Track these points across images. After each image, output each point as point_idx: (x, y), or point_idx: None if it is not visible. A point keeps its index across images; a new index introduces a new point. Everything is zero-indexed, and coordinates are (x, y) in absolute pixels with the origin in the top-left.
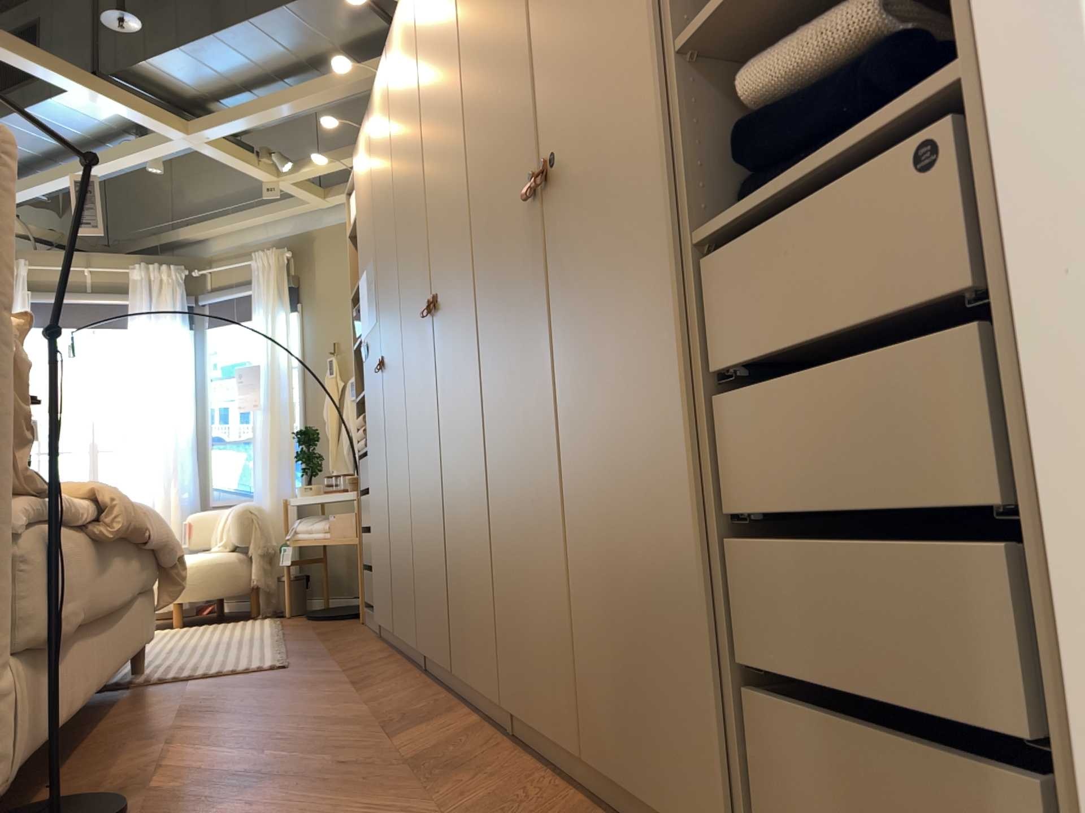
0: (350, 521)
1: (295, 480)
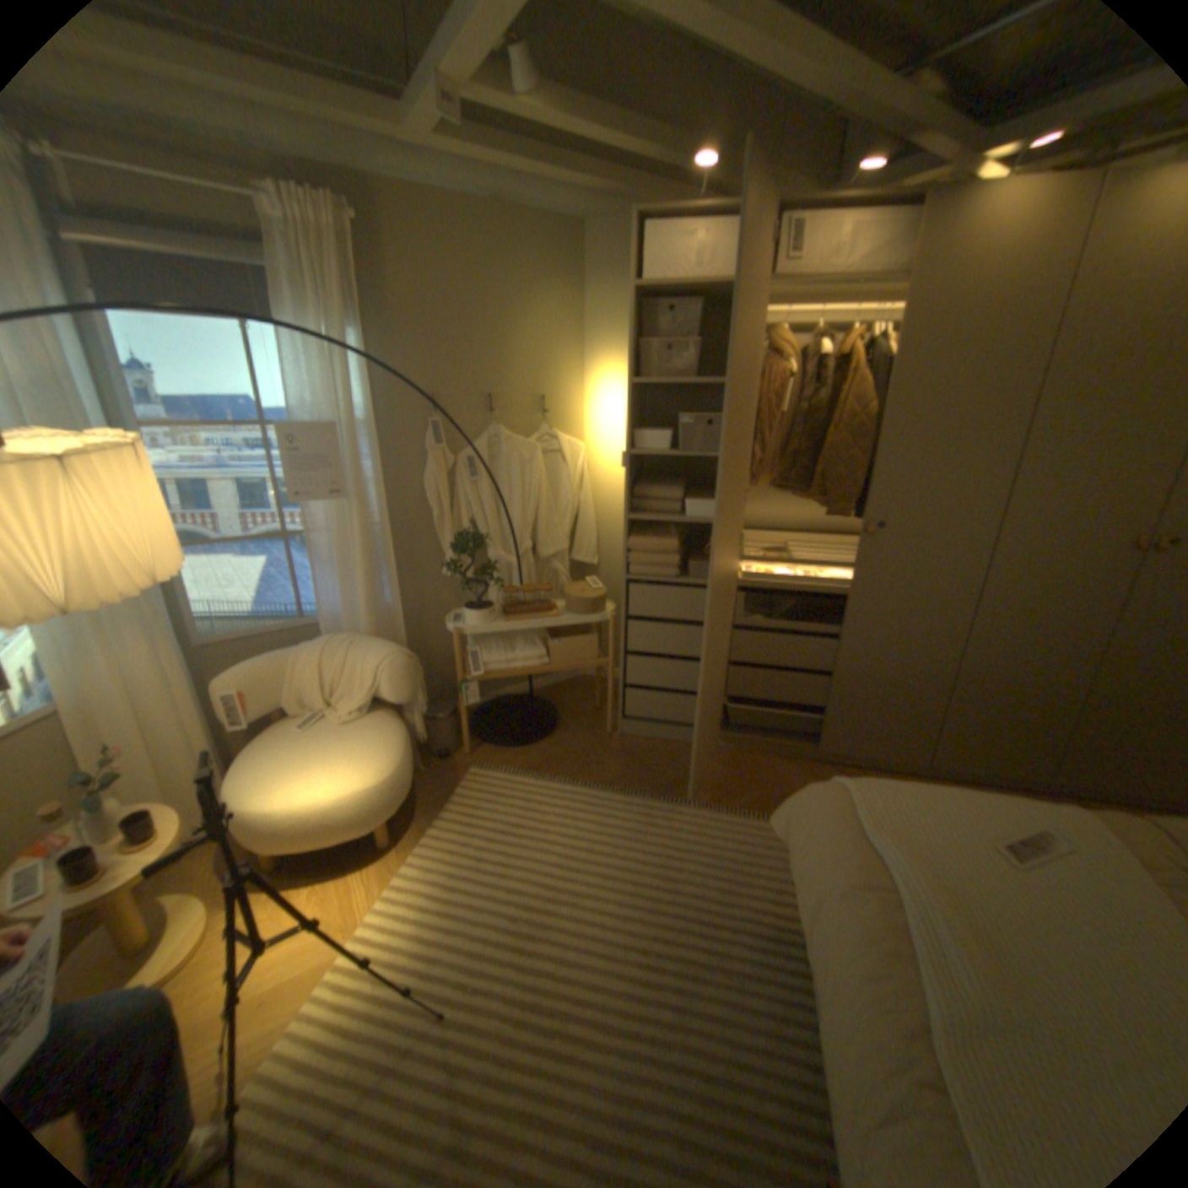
0: (580, 648)
1: (382, 593)
